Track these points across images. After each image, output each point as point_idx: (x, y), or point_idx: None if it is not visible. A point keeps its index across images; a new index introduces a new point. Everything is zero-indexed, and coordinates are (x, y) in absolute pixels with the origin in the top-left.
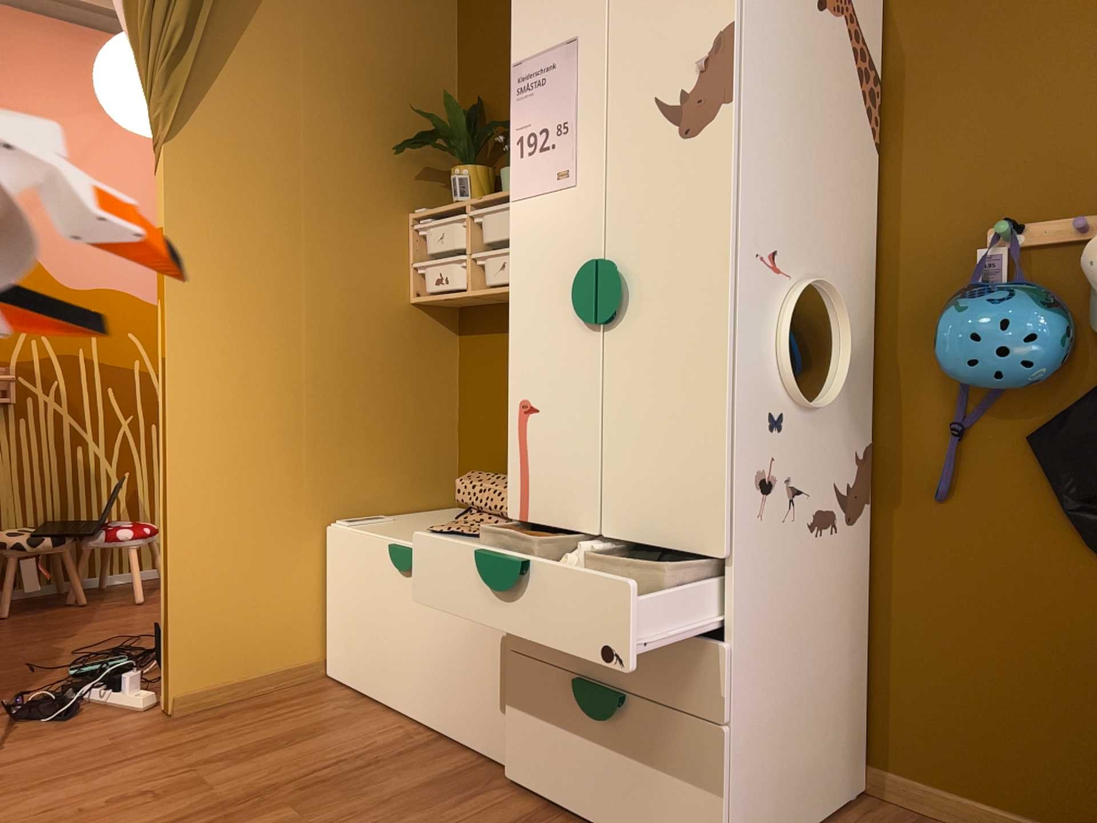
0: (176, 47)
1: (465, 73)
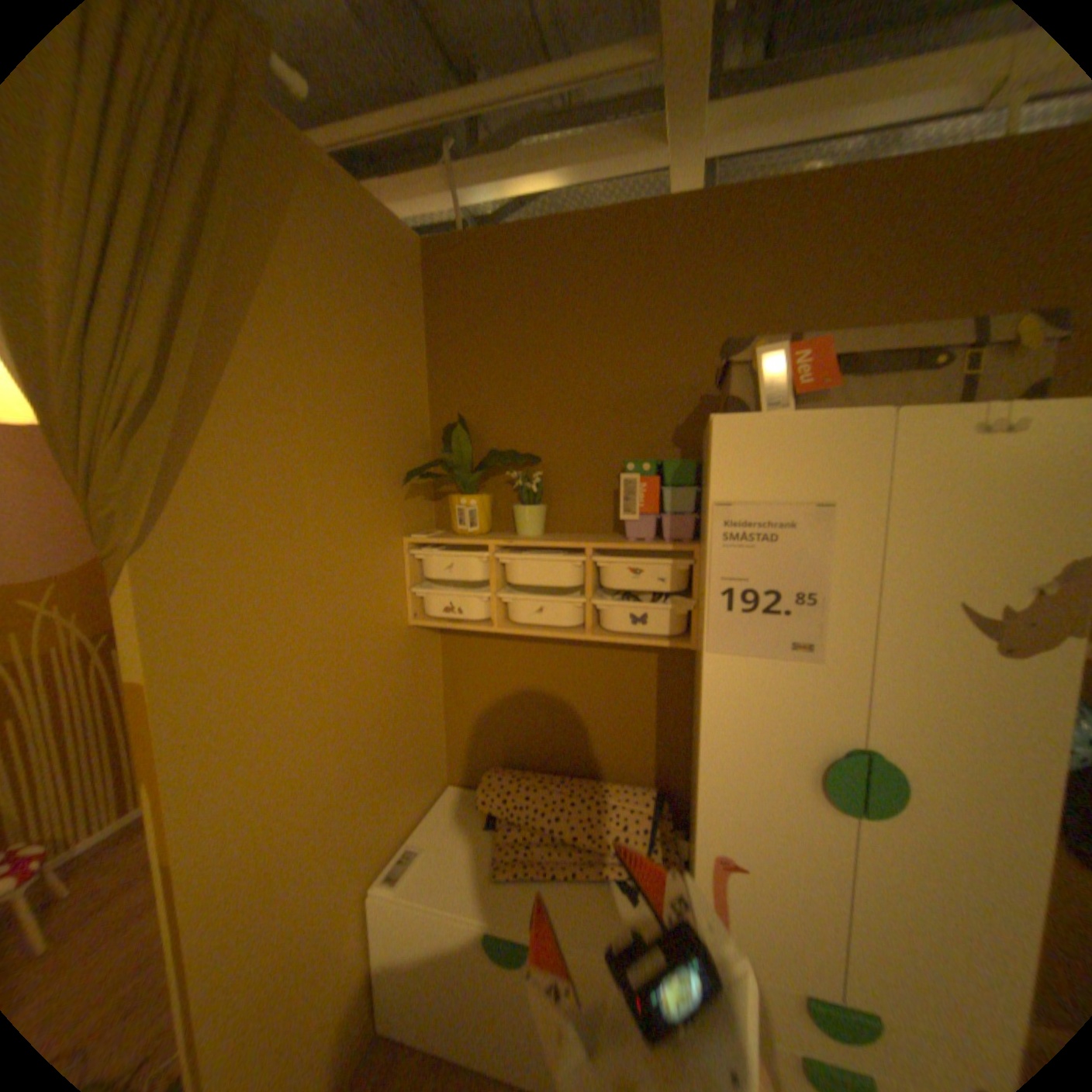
0: (131, 397)
1: (437, 383)
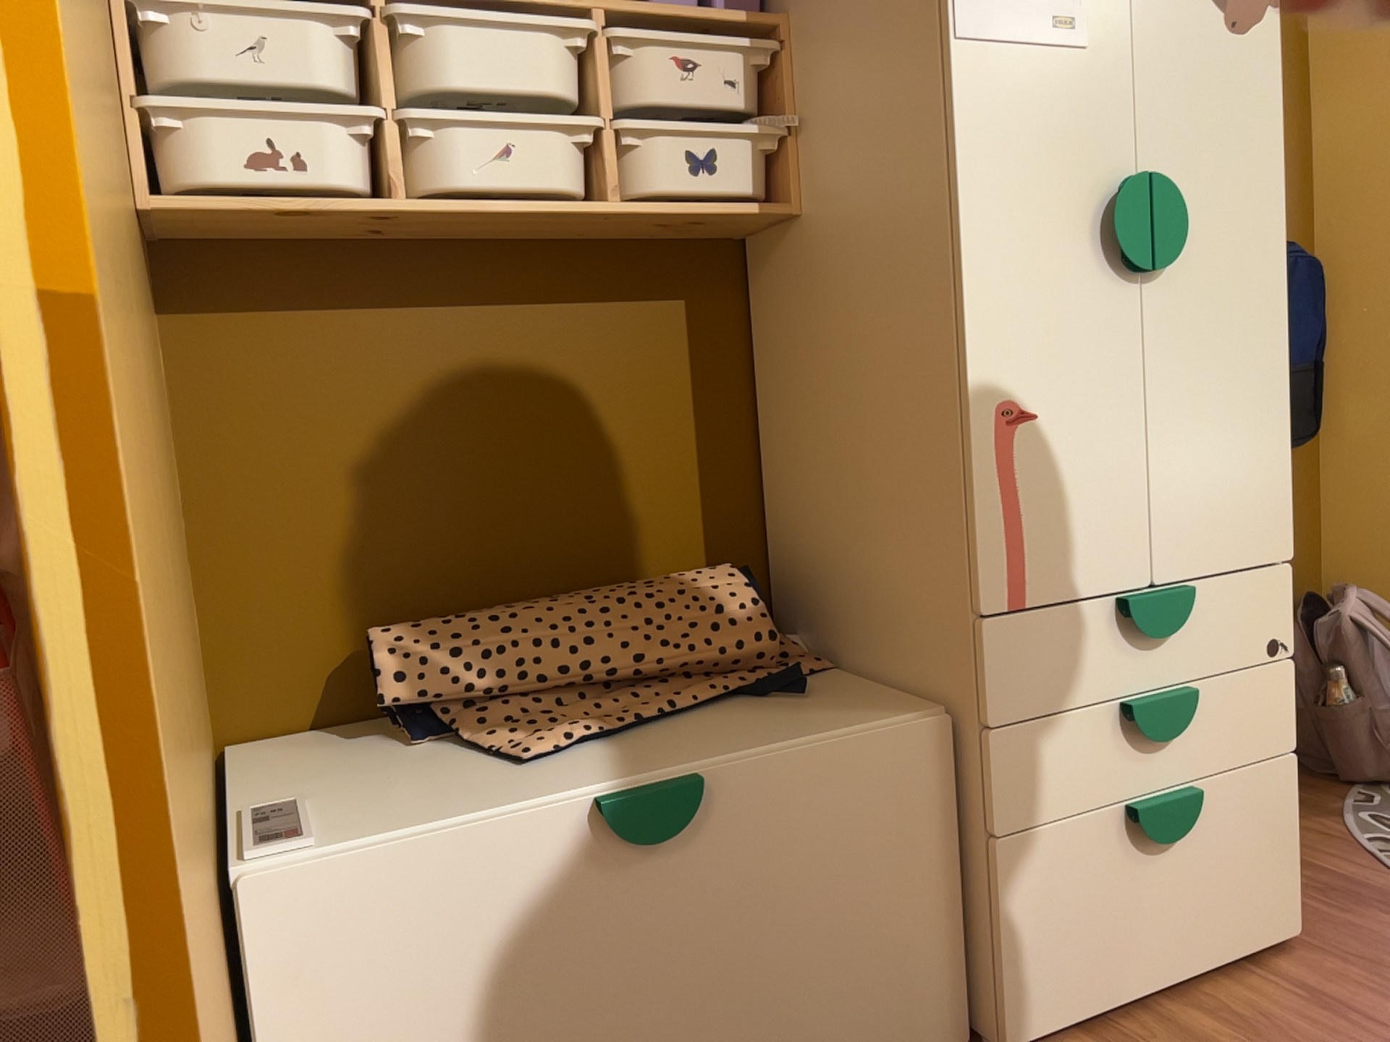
0: None
1: None
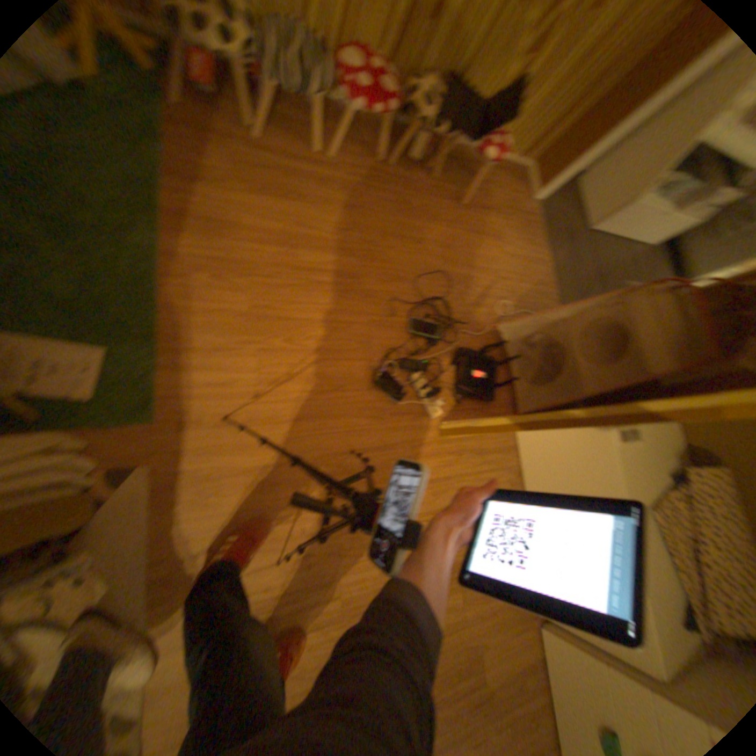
0: None
1: None
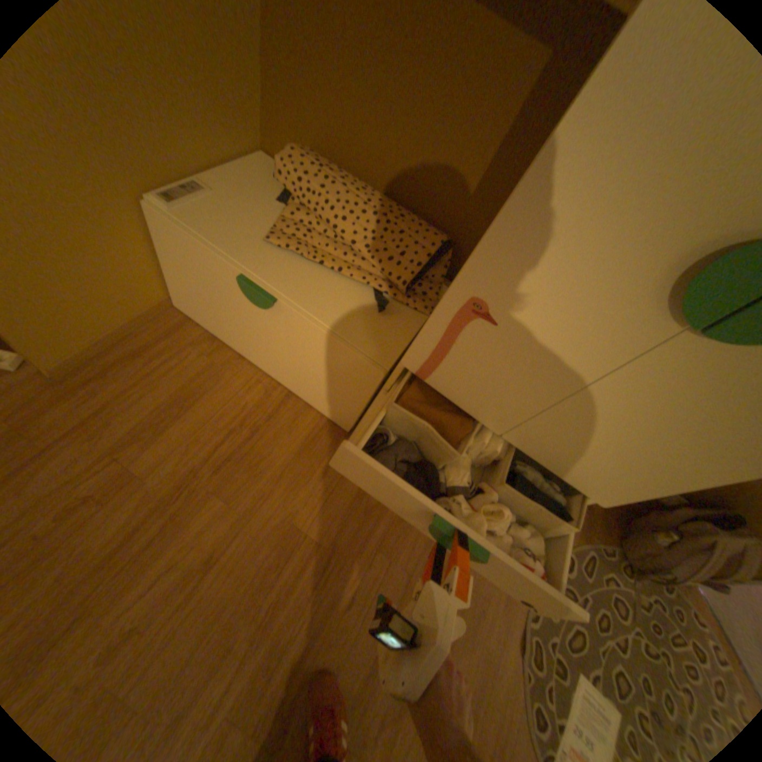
0: None
1: None
